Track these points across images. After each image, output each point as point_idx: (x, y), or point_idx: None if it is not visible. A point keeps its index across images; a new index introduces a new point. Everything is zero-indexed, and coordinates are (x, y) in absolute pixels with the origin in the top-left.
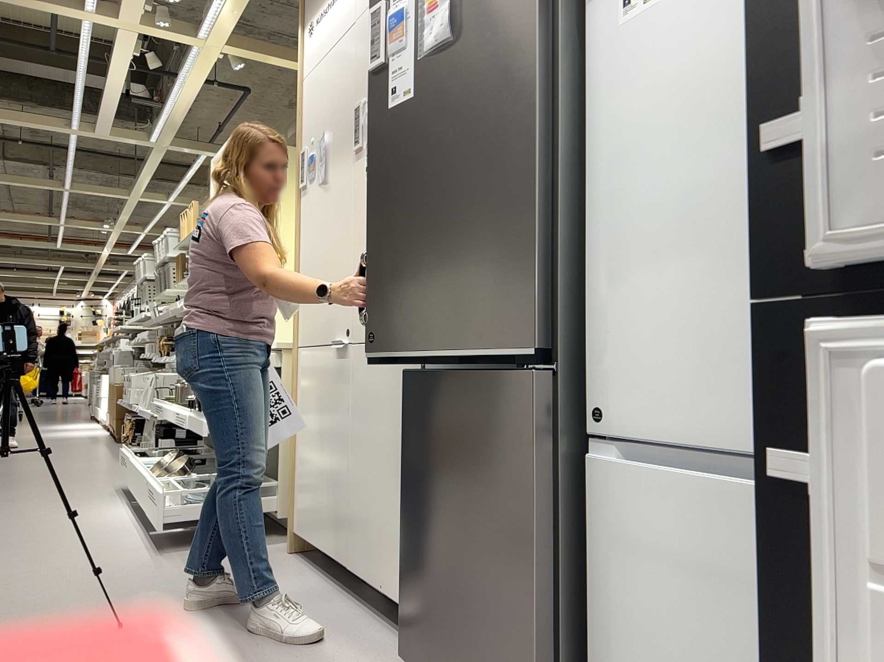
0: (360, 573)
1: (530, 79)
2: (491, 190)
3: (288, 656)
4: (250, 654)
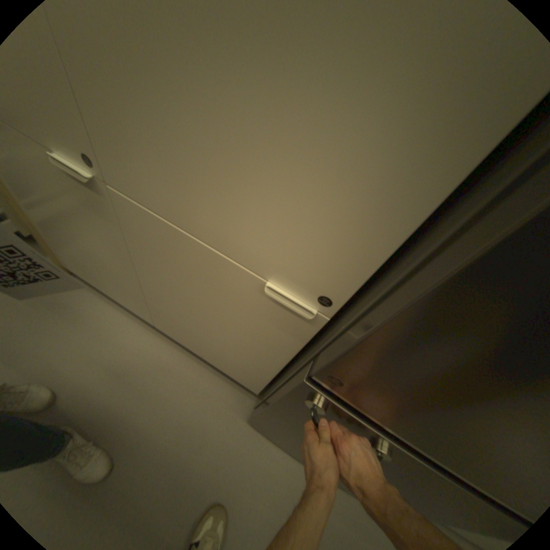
0: (172, 336)
1: None
2: None
3: (167, 442)
4: (137, 454)
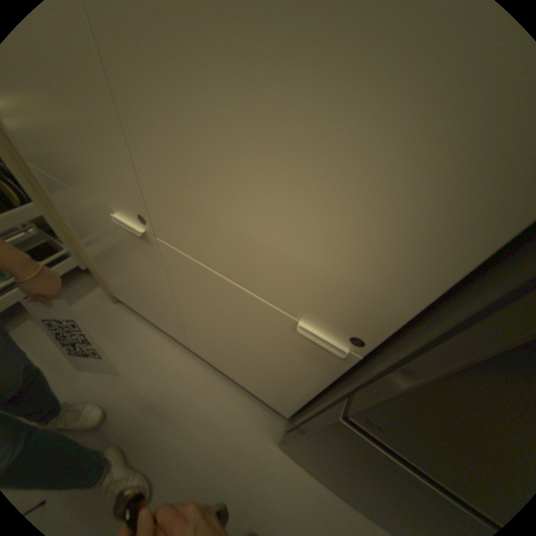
0: (205, 358)
1: None
2: None
3: (203, 463)
4: (176, 475)
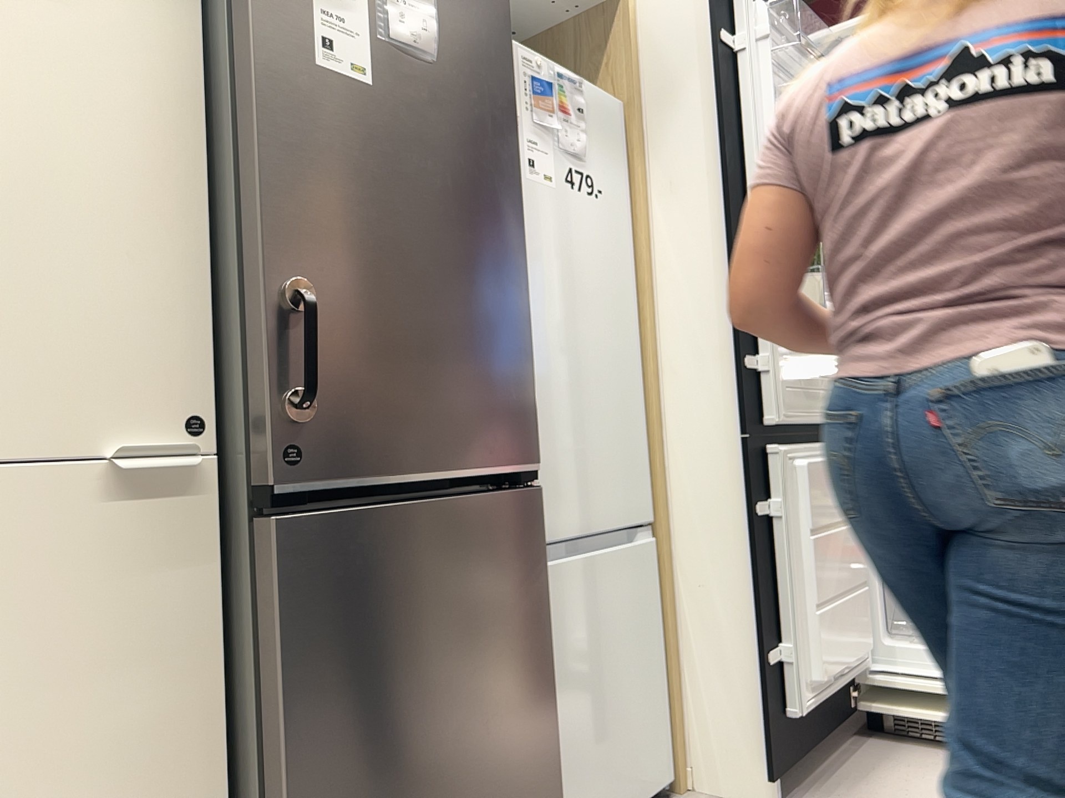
0: None
1: (515, 180)
2: (479, 271)
3: None
4: None
